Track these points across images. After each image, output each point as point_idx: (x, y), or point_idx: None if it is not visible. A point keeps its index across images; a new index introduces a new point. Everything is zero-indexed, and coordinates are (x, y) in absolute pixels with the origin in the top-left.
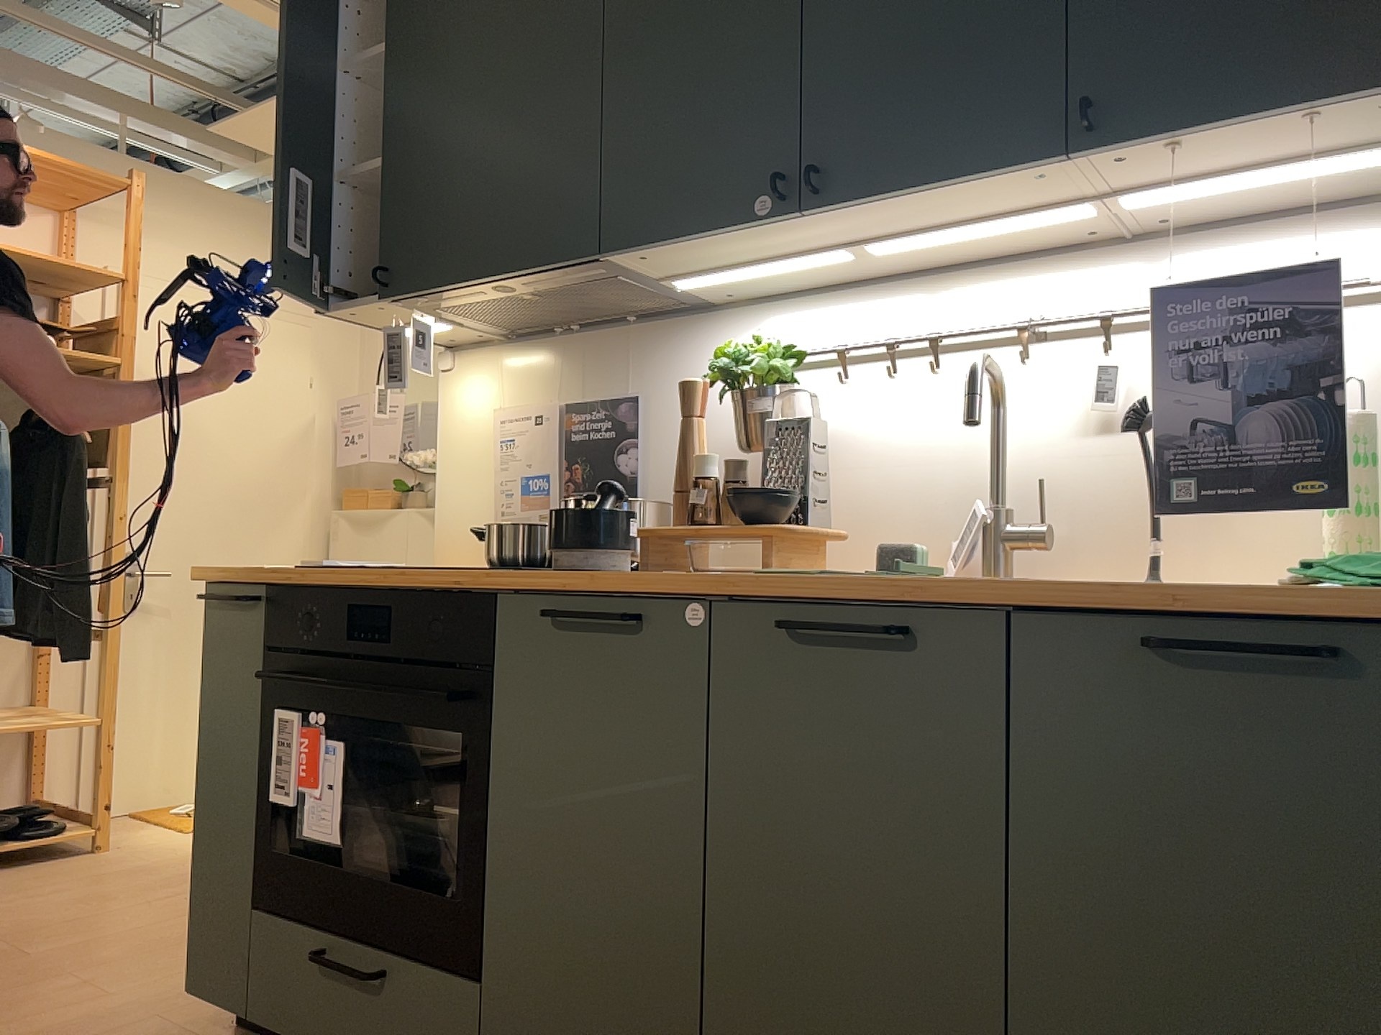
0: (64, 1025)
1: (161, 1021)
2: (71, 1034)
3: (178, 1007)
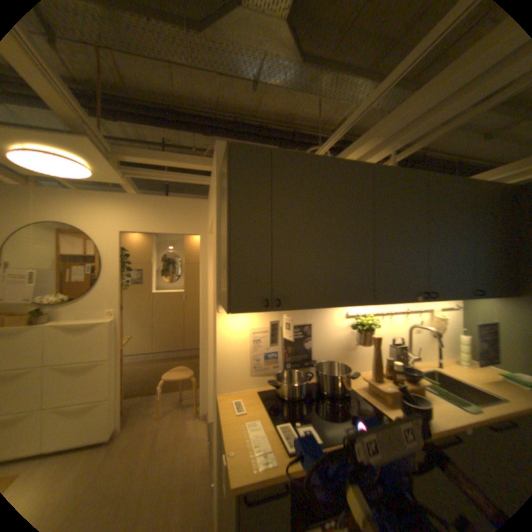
0: None
1: None
2: None
3: None
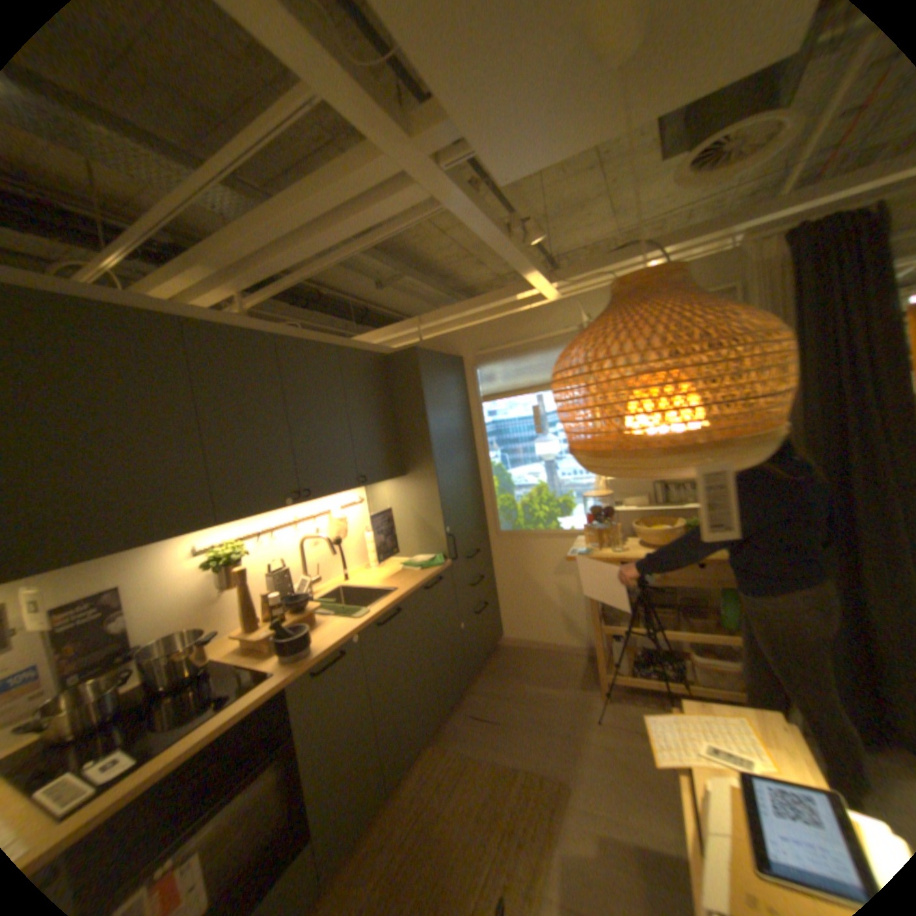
0: None
1: None
2: None
3: None
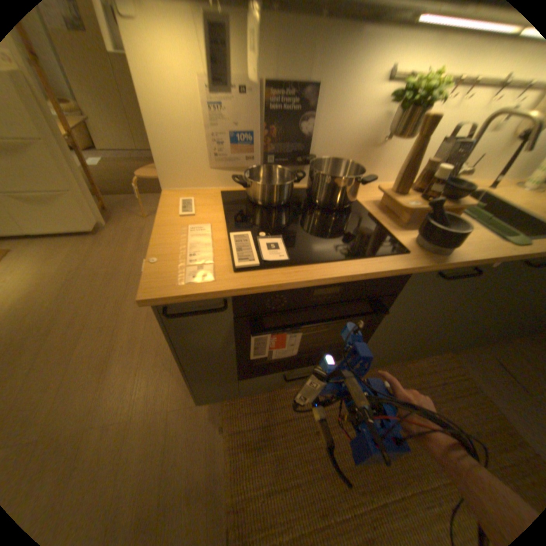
0: (140, 447)
1: (171, 411)
2: (151, 447)
3: (164, 401)
